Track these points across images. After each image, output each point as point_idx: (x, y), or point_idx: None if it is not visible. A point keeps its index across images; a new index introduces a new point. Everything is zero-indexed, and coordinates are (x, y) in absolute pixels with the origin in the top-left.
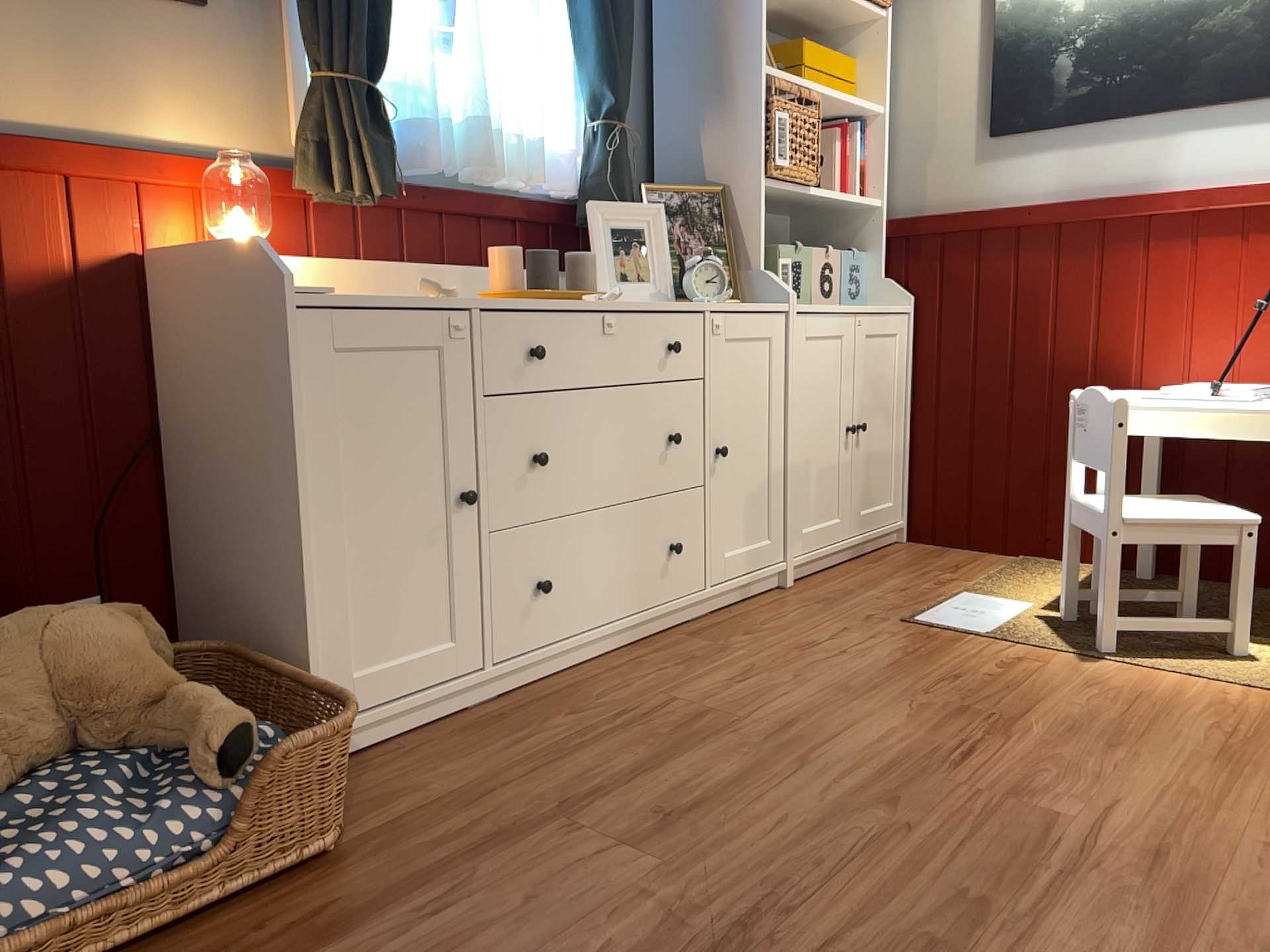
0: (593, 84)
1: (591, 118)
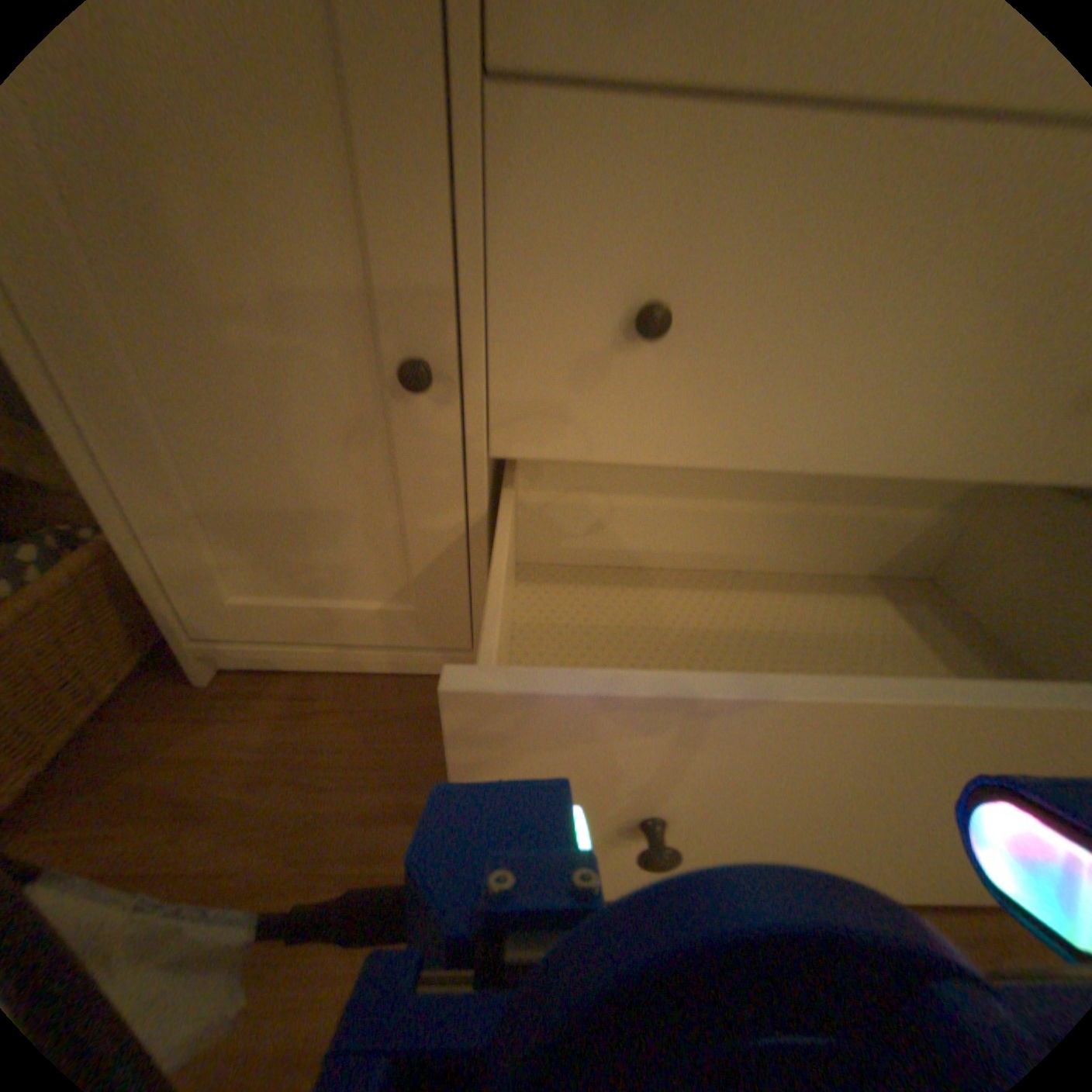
0: None
1: None
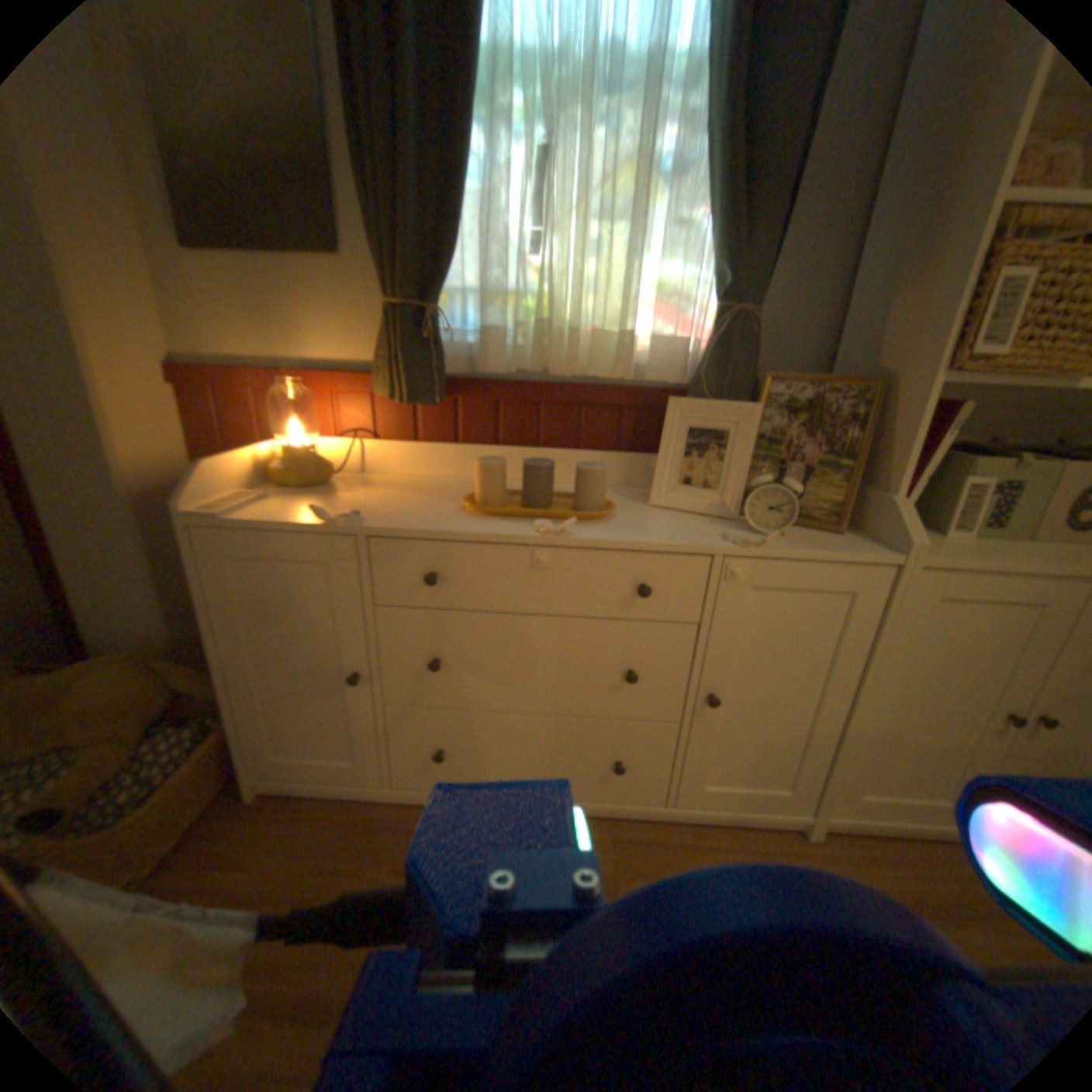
0: (720, 258)
1: (719, 298)
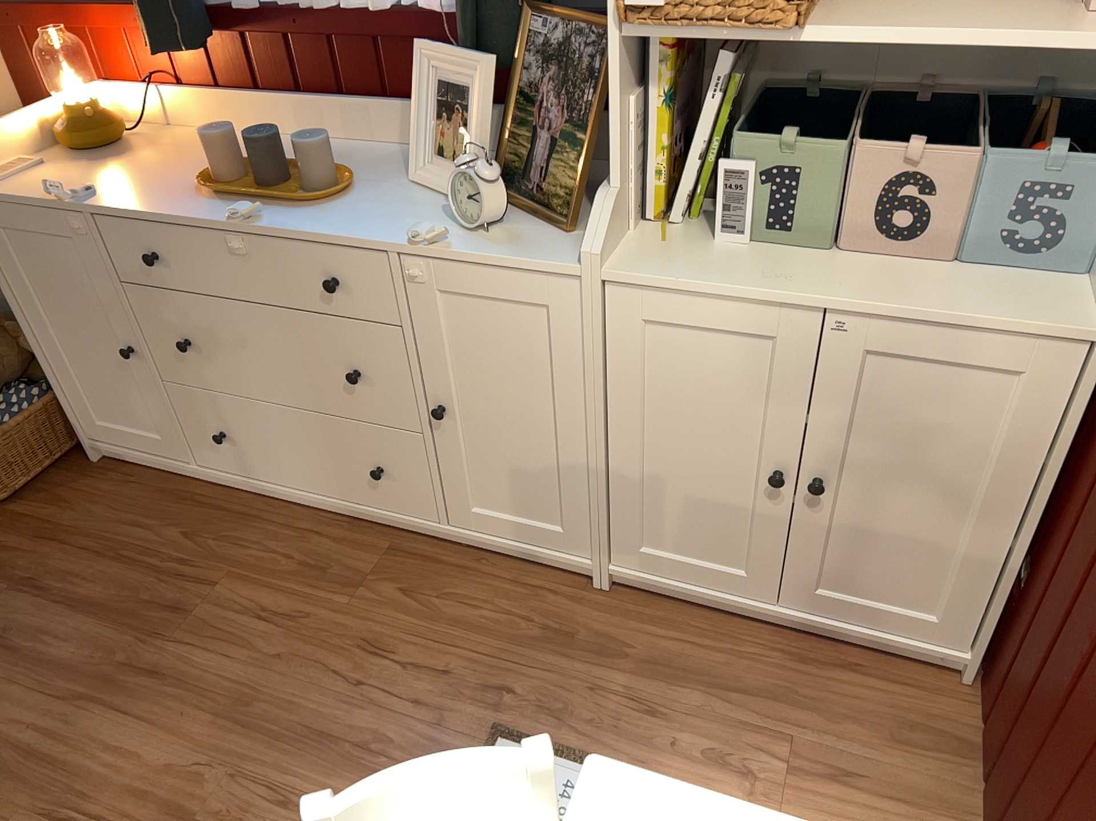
0: None
1: None
